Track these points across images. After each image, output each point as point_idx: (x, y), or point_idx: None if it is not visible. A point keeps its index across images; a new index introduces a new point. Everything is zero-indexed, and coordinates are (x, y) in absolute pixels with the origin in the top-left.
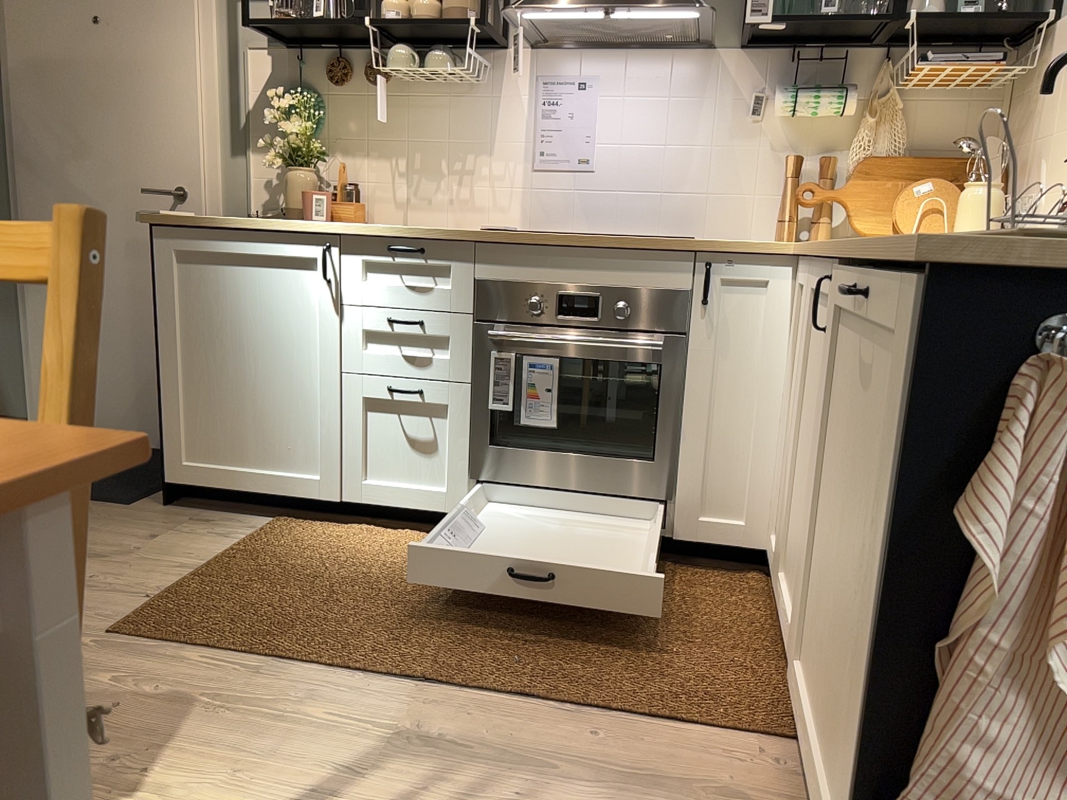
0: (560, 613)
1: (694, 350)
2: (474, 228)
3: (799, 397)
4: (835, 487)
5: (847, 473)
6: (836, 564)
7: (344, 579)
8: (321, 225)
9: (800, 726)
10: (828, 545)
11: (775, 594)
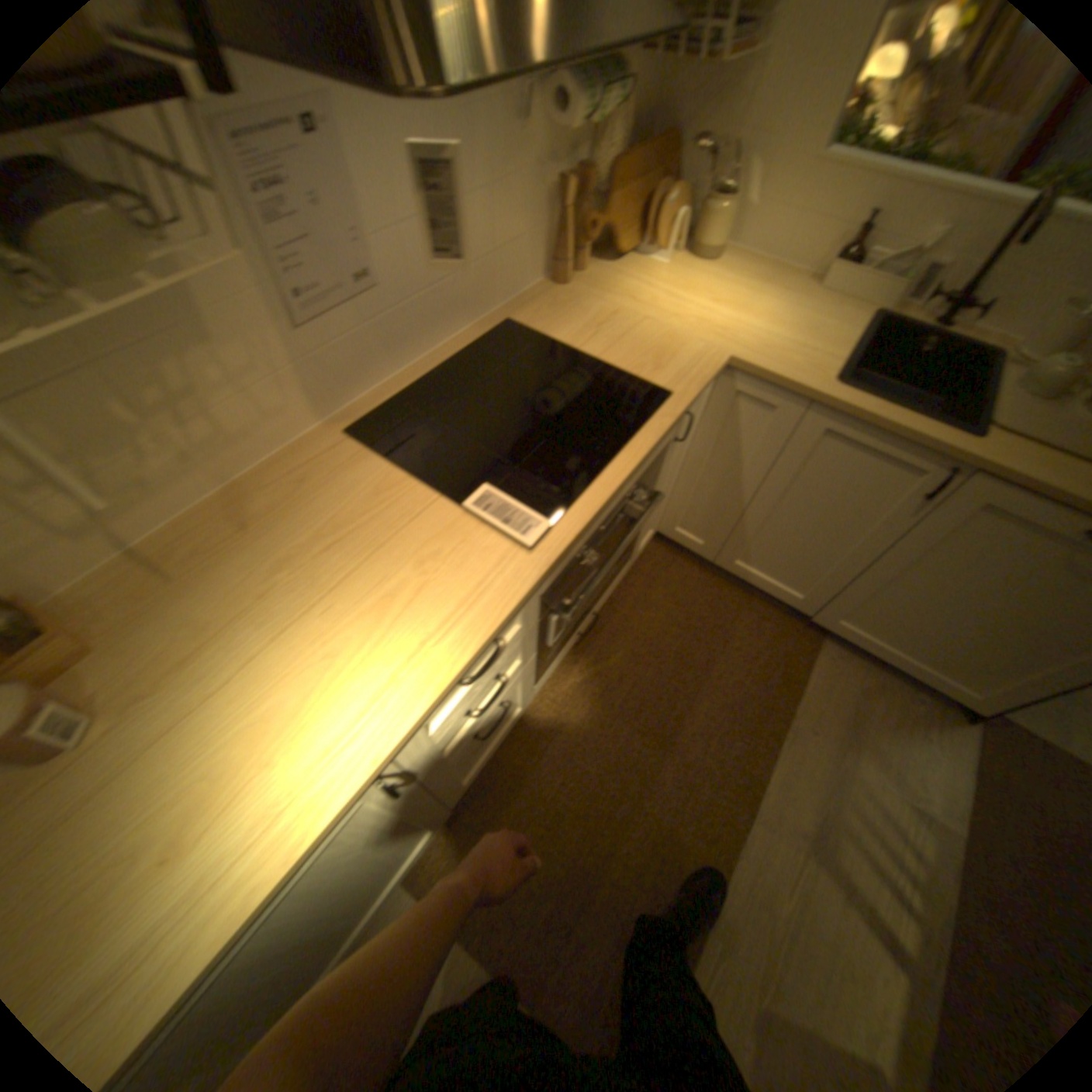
0: (677, 689)
1: (660, 473)
2: (247, 466)
3: (783, 485)
4: (959, 584)
5: (1005, 590)
6: (962, 615)
7: (583, 844)
8: (341, 791)
9: (865, 647)
10: (934, 601)
11: (727, 568)
